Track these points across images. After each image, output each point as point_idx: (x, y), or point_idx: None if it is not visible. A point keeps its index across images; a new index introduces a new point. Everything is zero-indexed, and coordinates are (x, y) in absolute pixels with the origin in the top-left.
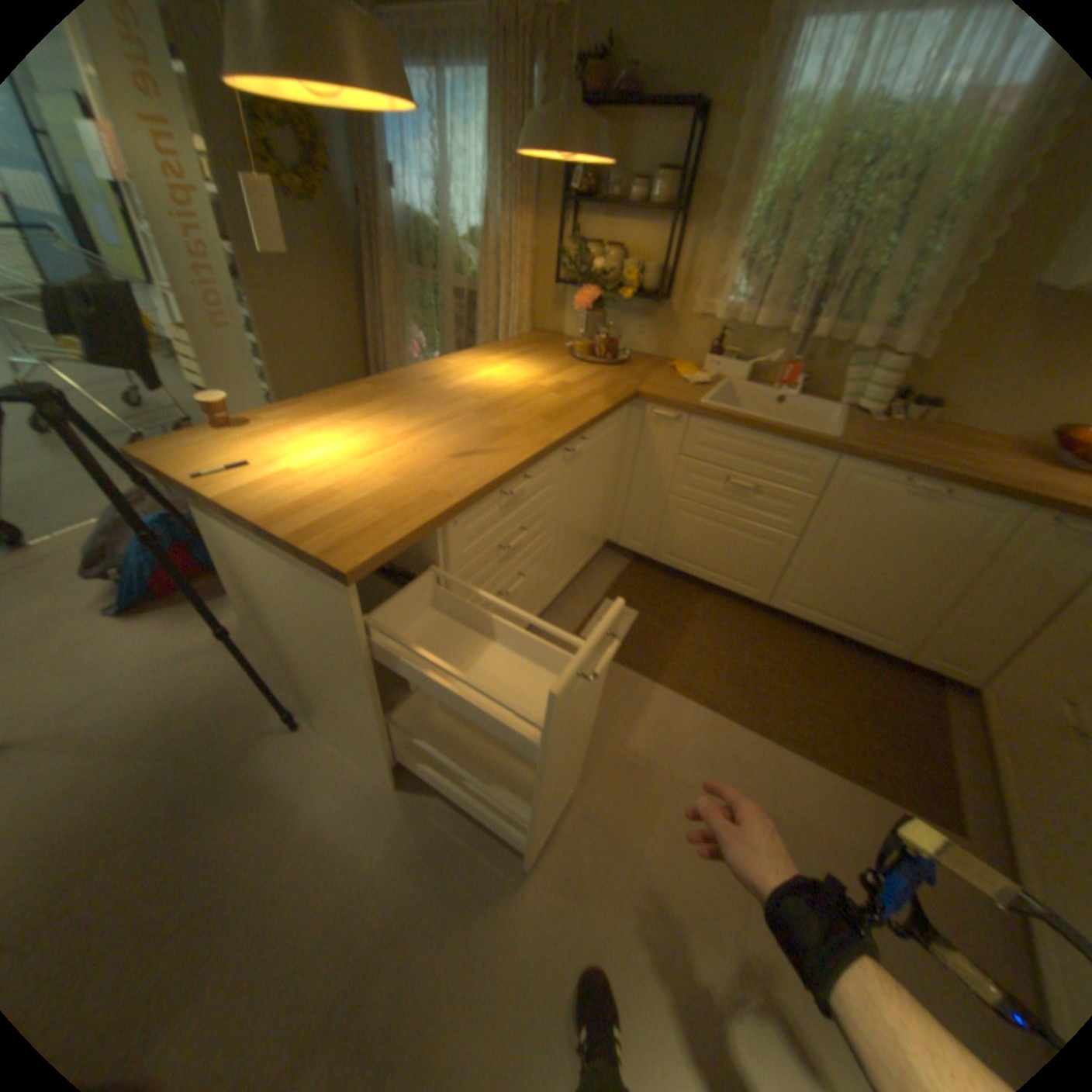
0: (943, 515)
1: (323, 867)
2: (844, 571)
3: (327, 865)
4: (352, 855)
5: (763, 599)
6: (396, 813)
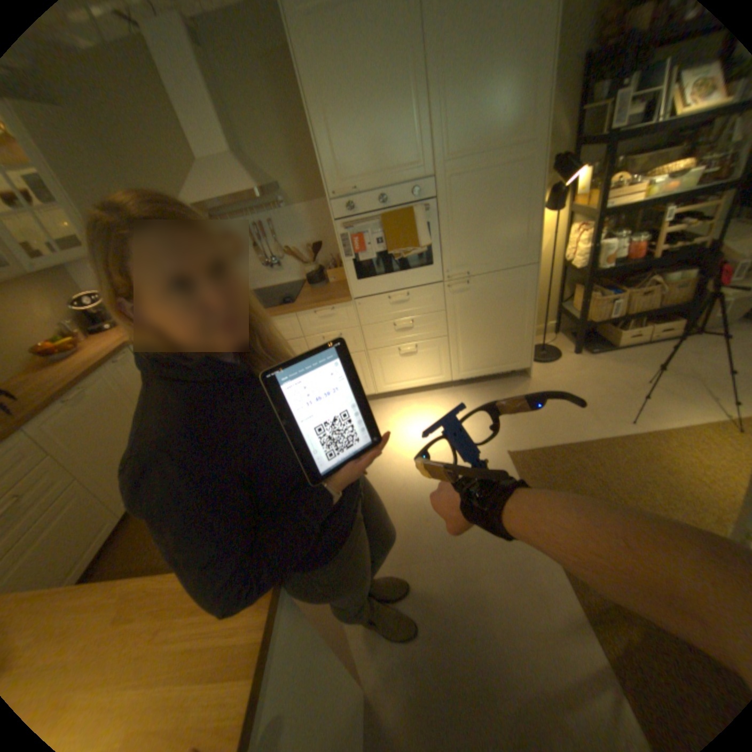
0: (91, 399)
1: (430, 687)
2: (109, 461)
3: (427, 685)
4: (412, 674)
5: (114, 521)
6: (373, 670)
